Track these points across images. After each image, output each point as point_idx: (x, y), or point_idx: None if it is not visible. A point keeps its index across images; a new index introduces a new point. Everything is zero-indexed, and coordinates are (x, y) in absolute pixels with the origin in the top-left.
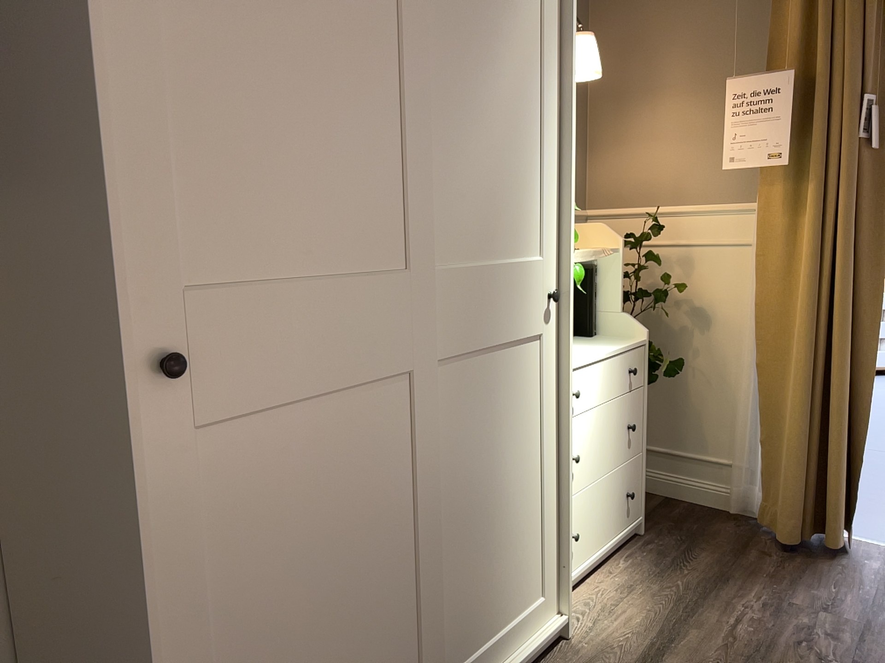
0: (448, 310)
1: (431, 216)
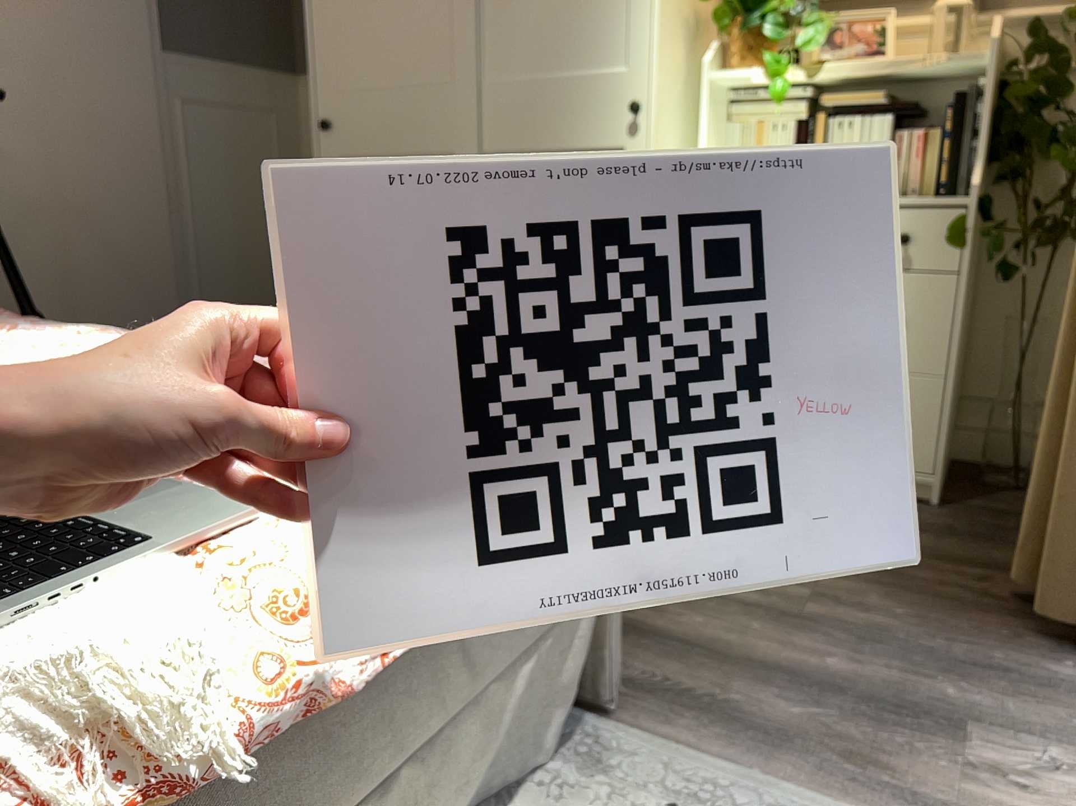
0: (498, 114)
1: (480, 40)
